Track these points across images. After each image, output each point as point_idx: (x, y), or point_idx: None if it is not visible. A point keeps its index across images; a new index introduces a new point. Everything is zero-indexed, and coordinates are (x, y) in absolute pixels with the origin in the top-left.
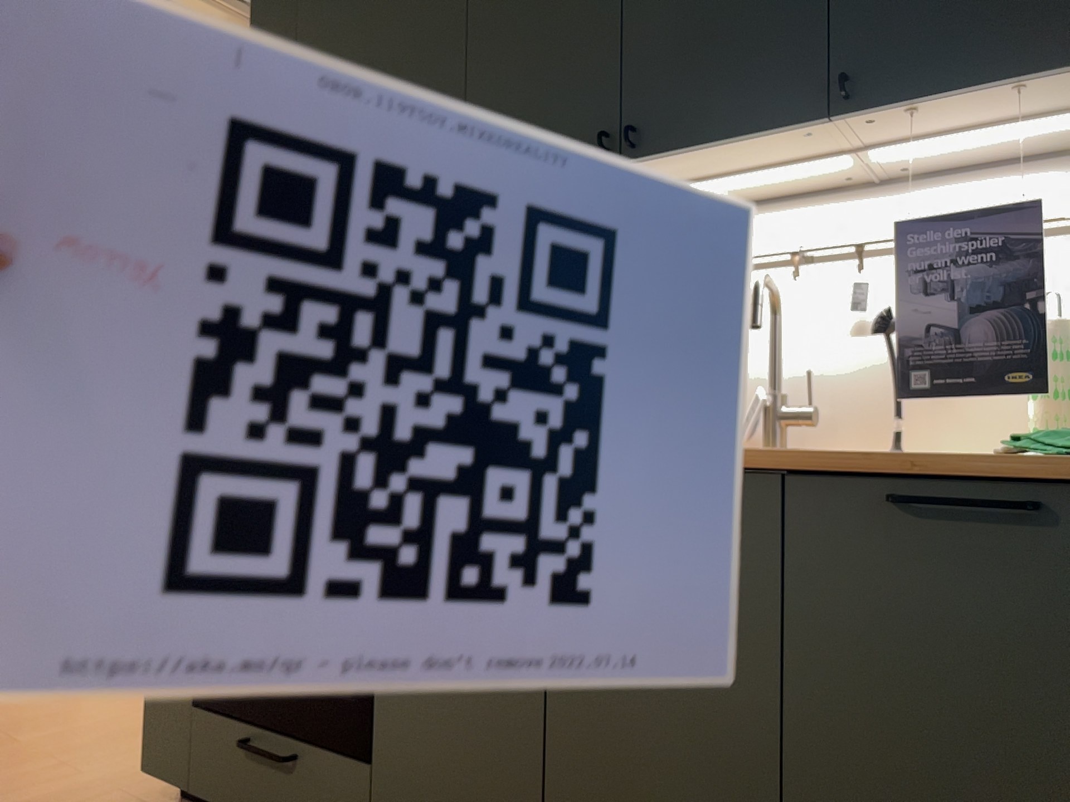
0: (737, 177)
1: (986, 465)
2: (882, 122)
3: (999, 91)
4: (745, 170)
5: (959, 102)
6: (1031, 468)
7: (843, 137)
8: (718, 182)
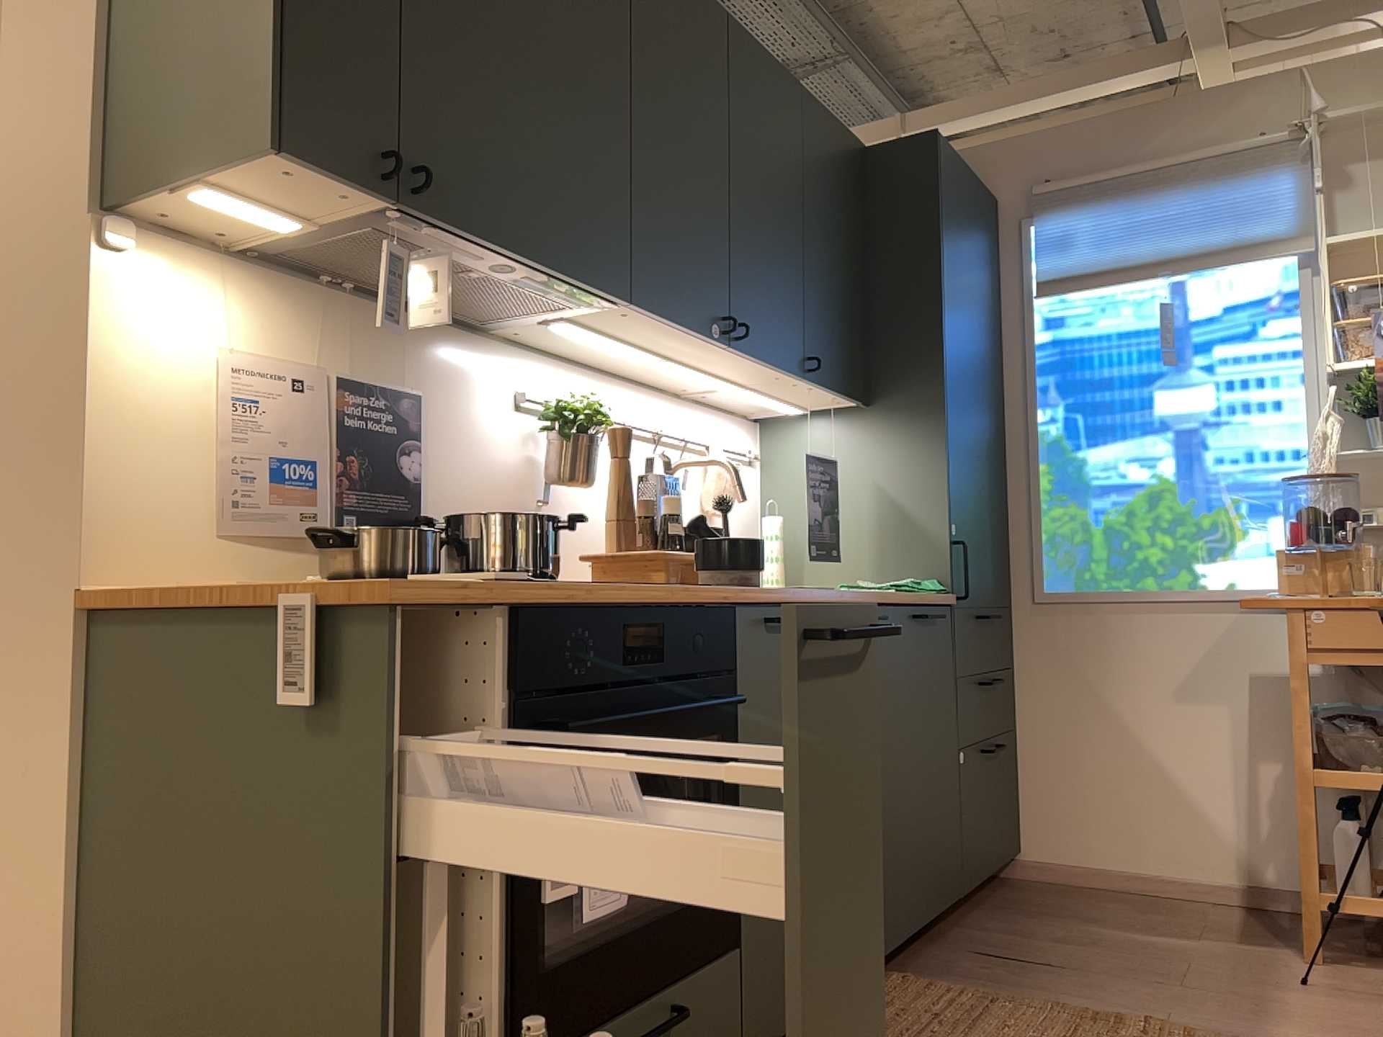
0: (701, 372)
1: (922, 598)
2: (796, 385)
3: (834, 394)
4: (710, 370)
5: (820, 391)
6: (930, 599)
7: (774, 382)
8: (690, 369)
